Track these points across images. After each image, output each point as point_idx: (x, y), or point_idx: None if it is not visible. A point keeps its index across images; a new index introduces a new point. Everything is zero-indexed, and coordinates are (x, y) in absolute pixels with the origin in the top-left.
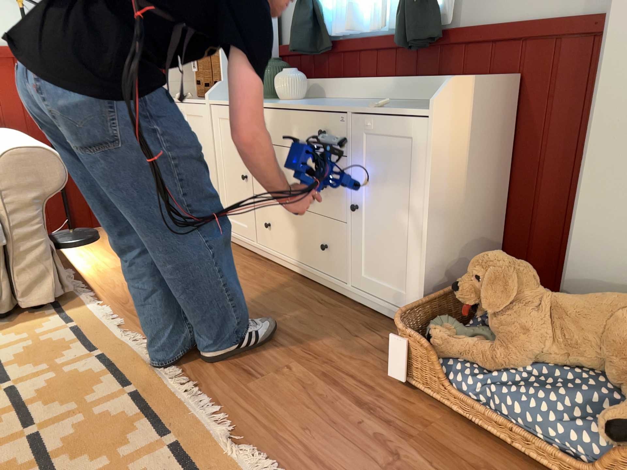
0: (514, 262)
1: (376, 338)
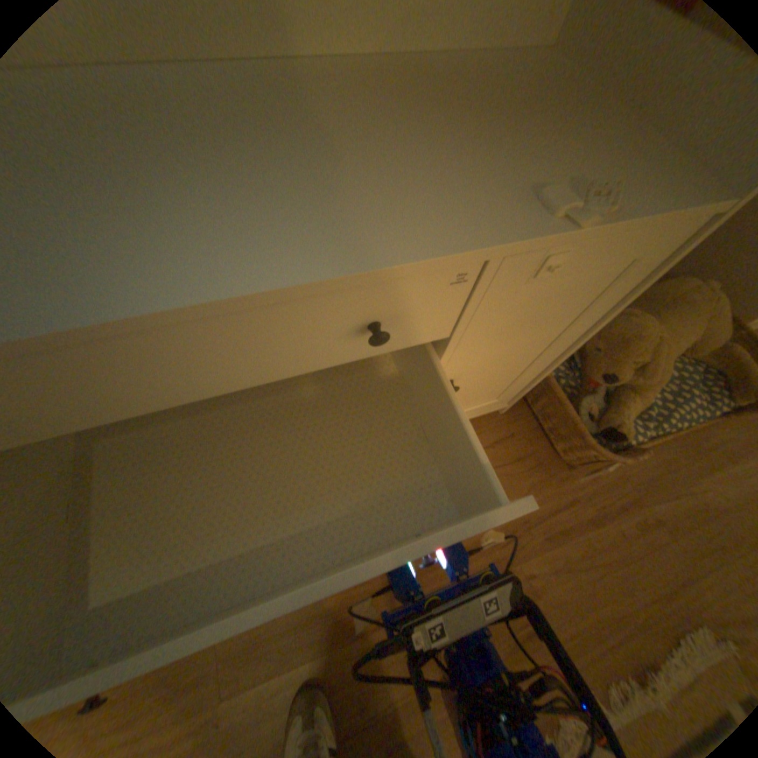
0: (649, 322)
1: (491, 451)
